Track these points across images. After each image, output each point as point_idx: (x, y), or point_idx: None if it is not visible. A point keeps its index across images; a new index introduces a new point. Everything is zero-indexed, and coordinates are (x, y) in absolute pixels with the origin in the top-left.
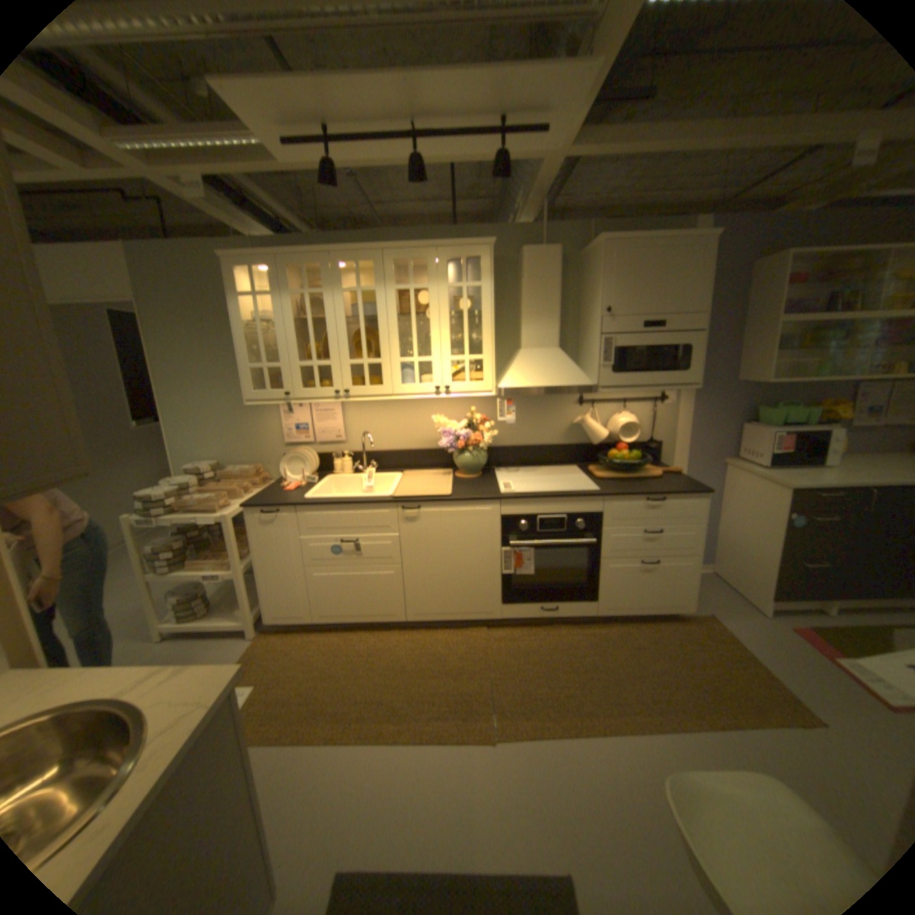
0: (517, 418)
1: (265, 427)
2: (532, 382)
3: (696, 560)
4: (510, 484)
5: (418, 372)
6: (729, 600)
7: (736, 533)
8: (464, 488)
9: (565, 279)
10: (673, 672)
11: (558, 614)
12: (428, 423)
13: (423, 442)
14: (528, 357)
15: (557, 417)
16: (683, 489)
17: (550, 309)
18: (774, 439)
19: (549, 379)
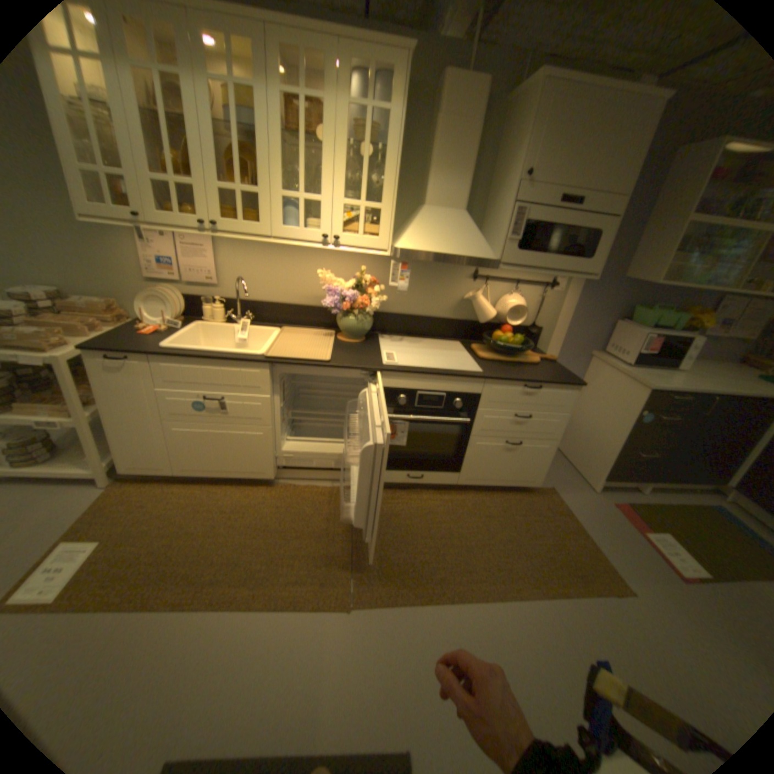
0: (408, 285)
1: (118, 254)
2: (432, 246)
3: (554, 443)
4: (394, 354)
5: (304, 213)
6: (566, 473)
7: (585, 418)
8: (345, 353)
9: (485, 128)
10: (516, 540)
11: (422, 480)
12: (313, 277)
13: (306, 297)
14: (431, 215)
15: (449, 289)
16: (559, 379)
17: (465, 160)
18: (644, 339)
19: (451, 246)
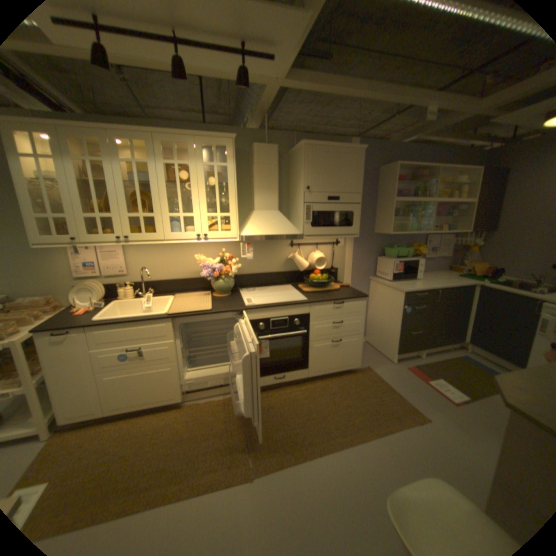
0: (253, 256)
1: (54, 265)
2: (263, 232)
3: (360, 336)
4: (251, 299)
5: (183, 224)
6: (375, 356)
7: (376, 318)
8: (220, 304)
9: (280, 168)
10: (353, 405)
11: (285, 380)
12: (192, 260)
13: (189, 273)
14: (259, 216)
15: (278, 255)
16: (352, 296)
17: (272, 185)
18: (393, 265)
19: (274, 230)
